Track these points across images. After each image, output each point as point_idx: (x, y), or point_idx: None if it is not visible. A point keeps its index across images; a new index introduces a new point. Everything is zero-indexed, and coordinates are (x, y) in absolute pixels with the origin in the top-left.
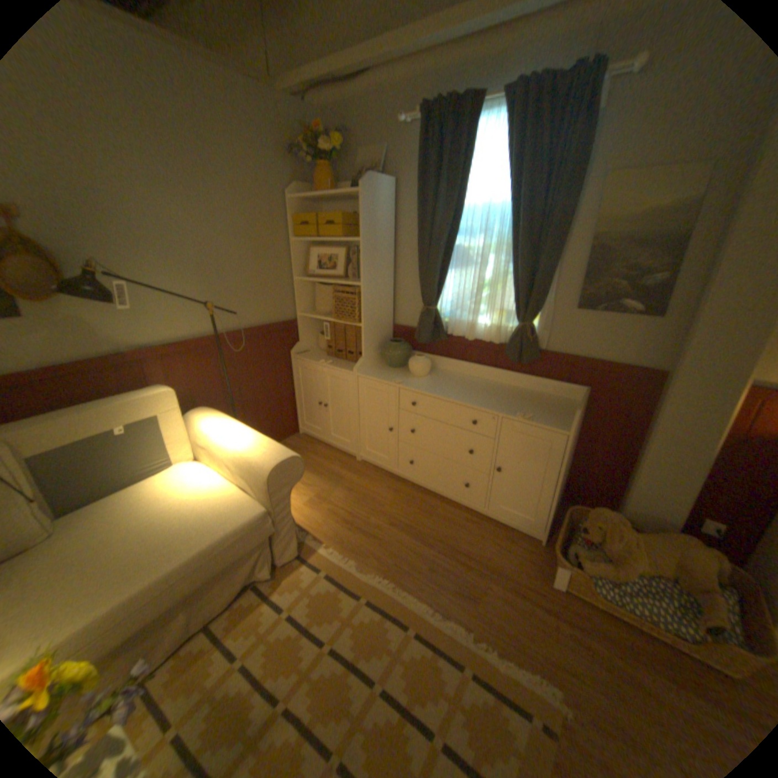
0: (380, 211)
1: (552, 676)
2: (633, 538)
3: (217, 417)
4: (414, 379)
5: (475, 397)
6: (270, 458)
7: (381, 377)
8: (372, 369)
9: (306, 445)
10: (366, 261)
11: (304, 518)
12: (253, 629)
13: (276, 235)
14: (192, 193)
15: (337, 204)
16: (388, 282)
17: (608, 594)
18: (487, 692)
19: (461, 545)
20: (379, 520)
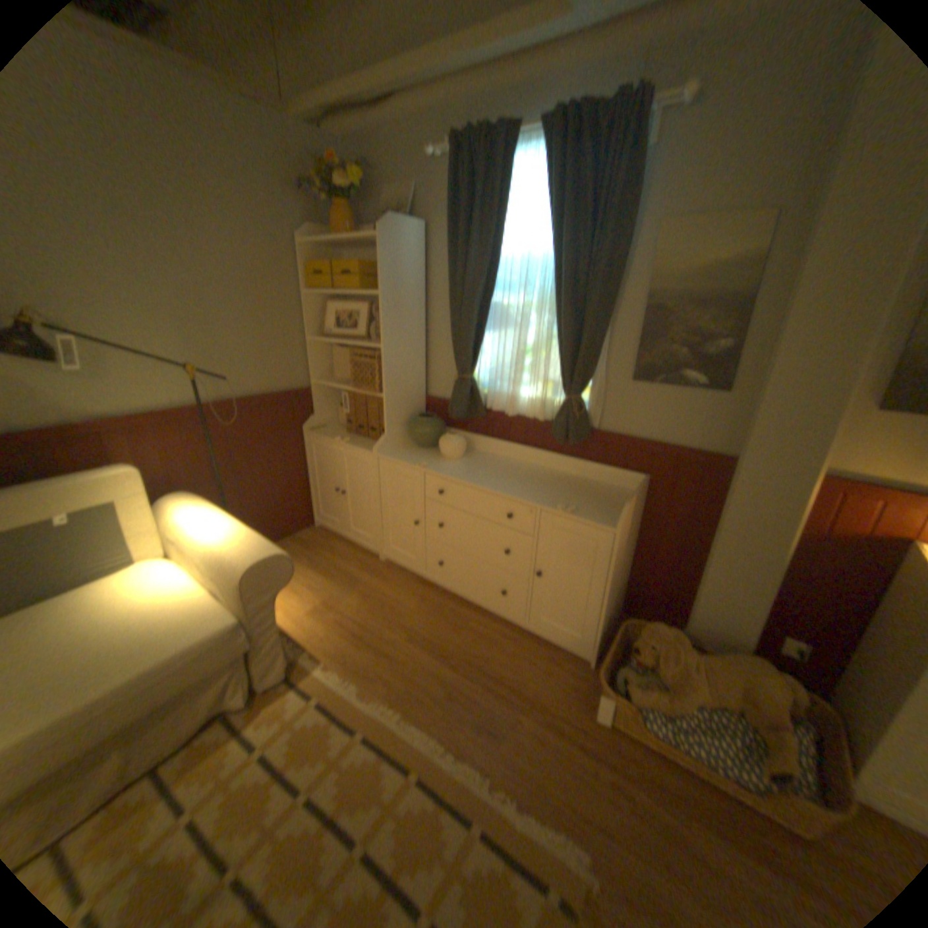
0: (405, 260)
1: (581, 836)
2: (693, 661)
3: (190, 506)
4: (445, 462)
5: (513, 485)
6: (247, 558)
7: (406, 460)
8: (397, 450)
9: (321, 542)
10: (387, 319)
11: (303, 633)
12: (213, 774)
13: (283, 286)
14: (171, 233)
15: (360, 252)
16: (418, 345)
17: (660, 731)
18: (496, 857)
19: (491, 668)
20: (396, 635)
